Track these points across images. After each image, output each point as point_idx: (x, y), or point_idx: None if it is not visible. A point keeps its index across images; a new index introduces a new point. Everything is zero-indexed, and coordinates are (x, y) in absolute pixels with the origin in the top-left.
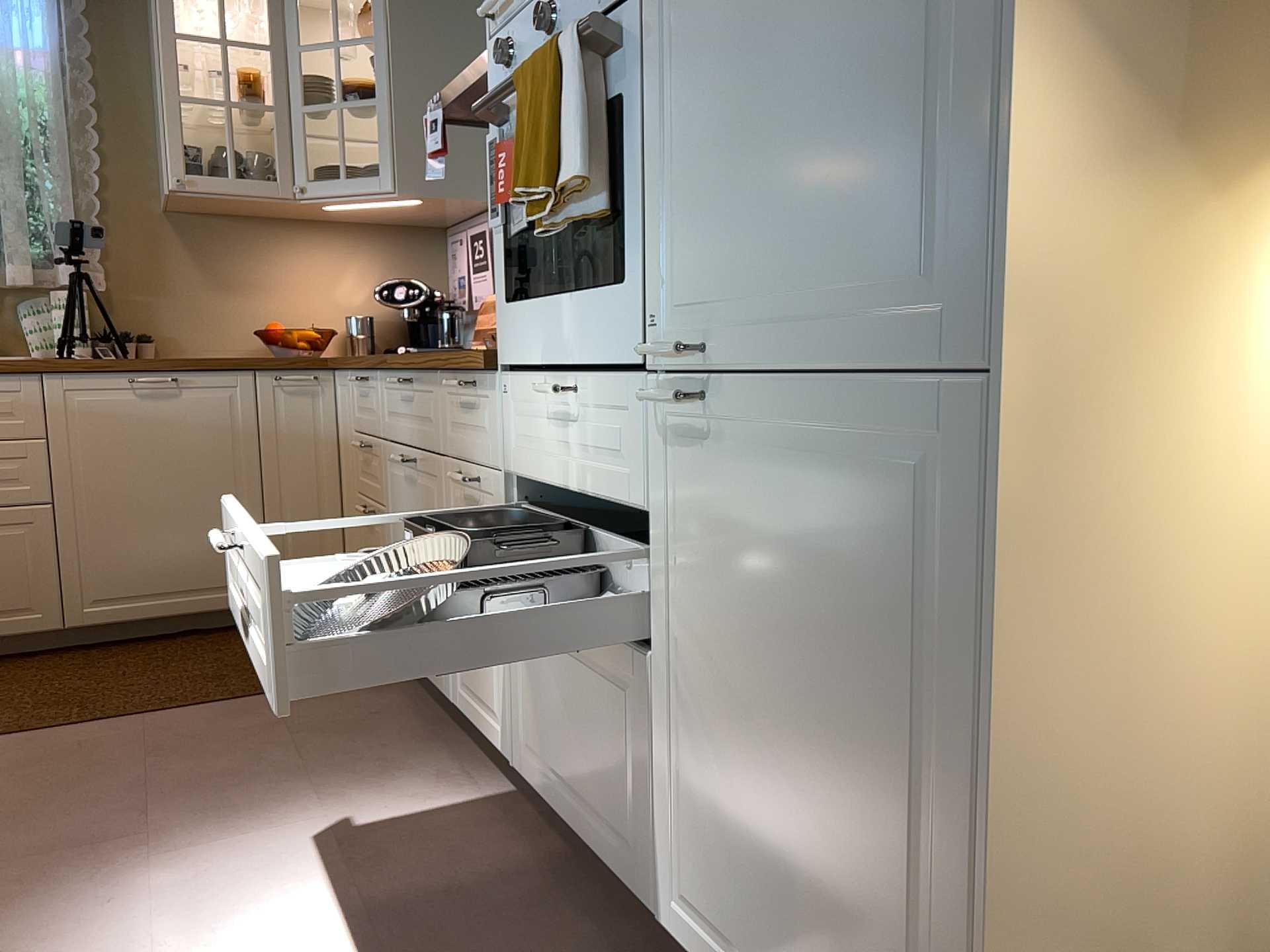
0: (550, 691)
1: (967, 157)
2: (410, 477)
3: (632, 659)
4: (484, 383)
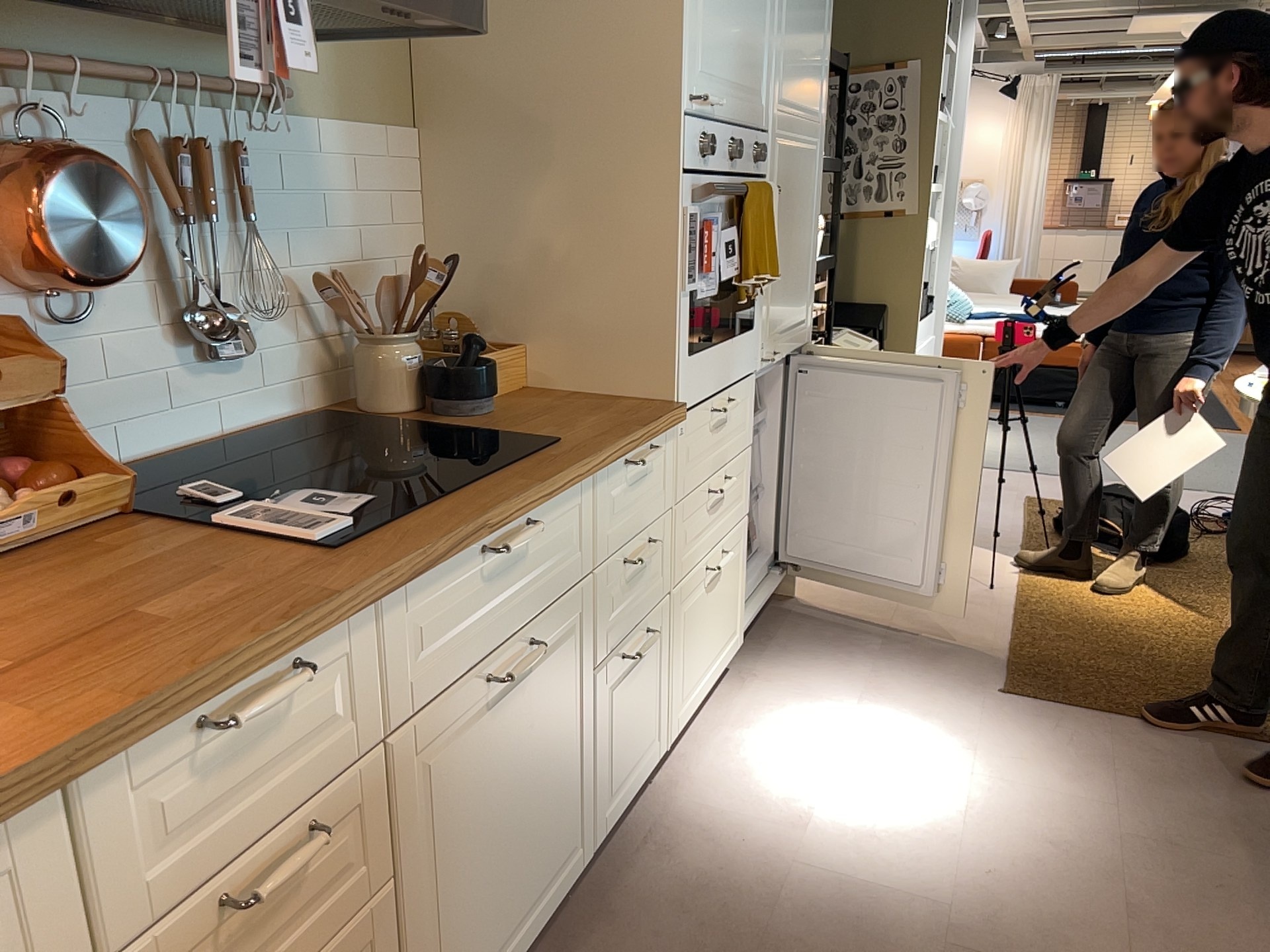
0: (699, 627)
1: (809, 286)
2: (505, 692)
3: (740, 529)
4: (660, 441)
